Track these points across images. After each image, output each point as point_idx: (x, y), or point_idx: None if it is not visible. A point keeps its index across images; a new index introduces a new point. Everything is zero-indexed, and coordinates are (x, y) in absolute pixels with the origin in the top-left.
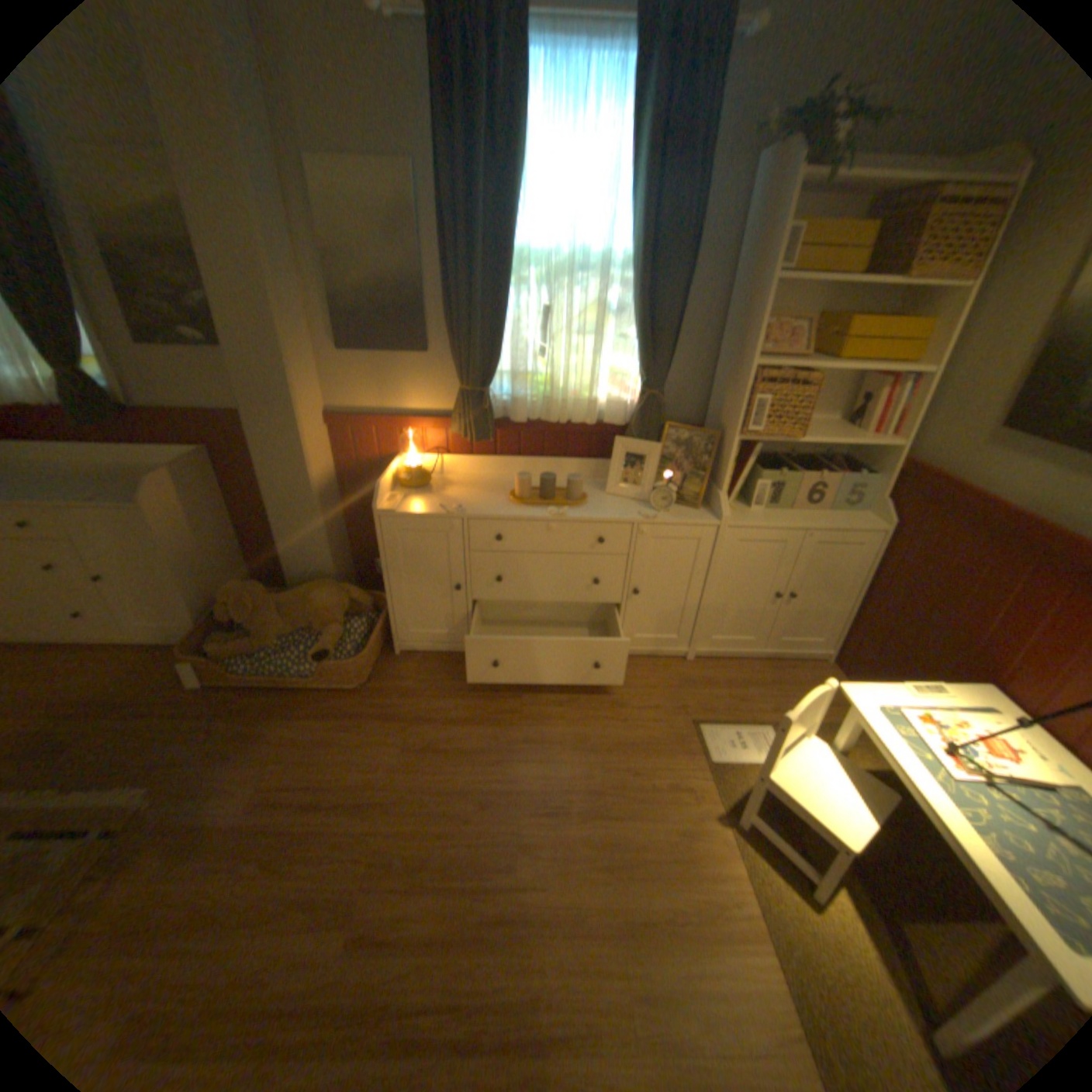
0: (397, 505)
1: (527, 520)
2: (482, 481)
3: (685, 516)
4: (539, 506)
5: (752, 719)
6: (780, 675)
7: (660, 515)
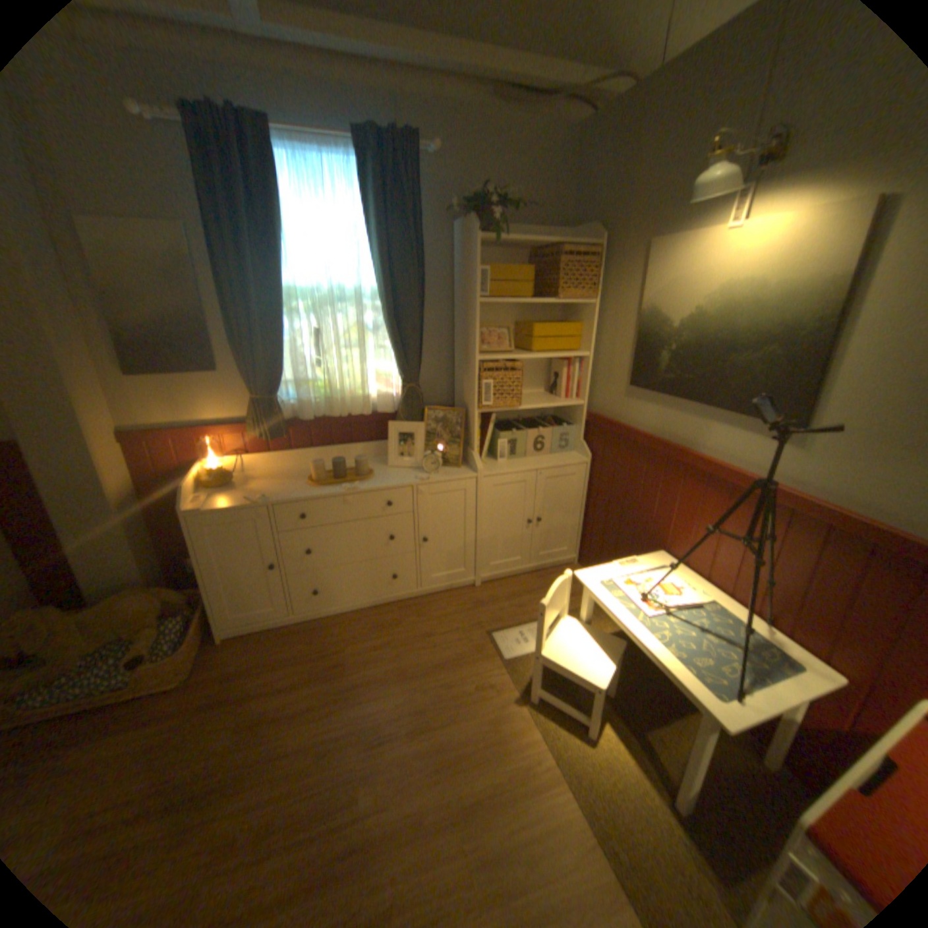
0: (202, 504)
1: (325, 498)
2: (282, 473)
3: (451, 474)
4: (334, 485)
5: (528, 619)
6: (543, 581)
7: (432, 476)
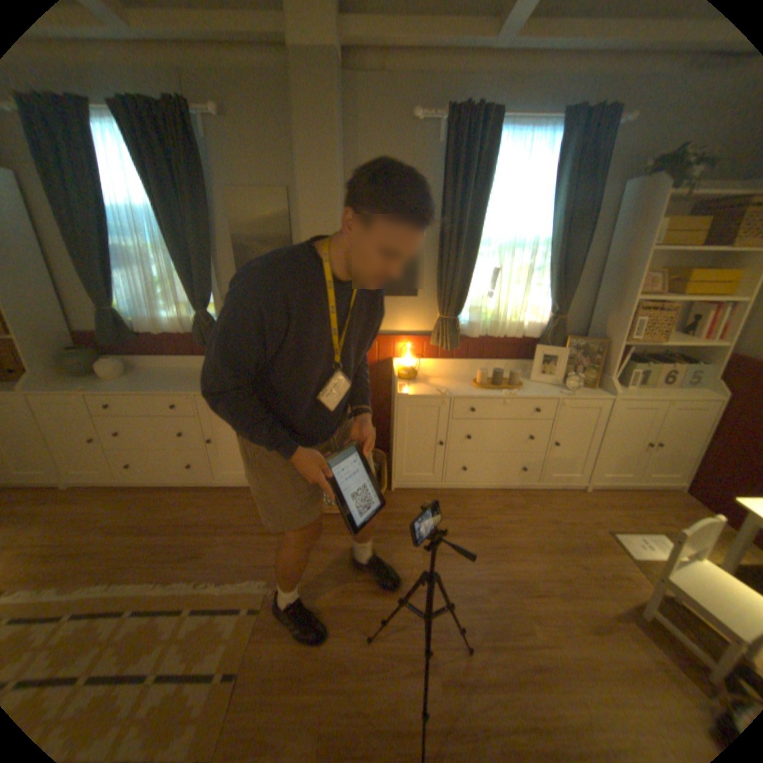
0: (407, 391)
1: (491, 398)
2: (446, 375)
3: (590, 394)
4: (494, 389)
5: (648, 531)
6: (654, 502)
7: (577, 393)
